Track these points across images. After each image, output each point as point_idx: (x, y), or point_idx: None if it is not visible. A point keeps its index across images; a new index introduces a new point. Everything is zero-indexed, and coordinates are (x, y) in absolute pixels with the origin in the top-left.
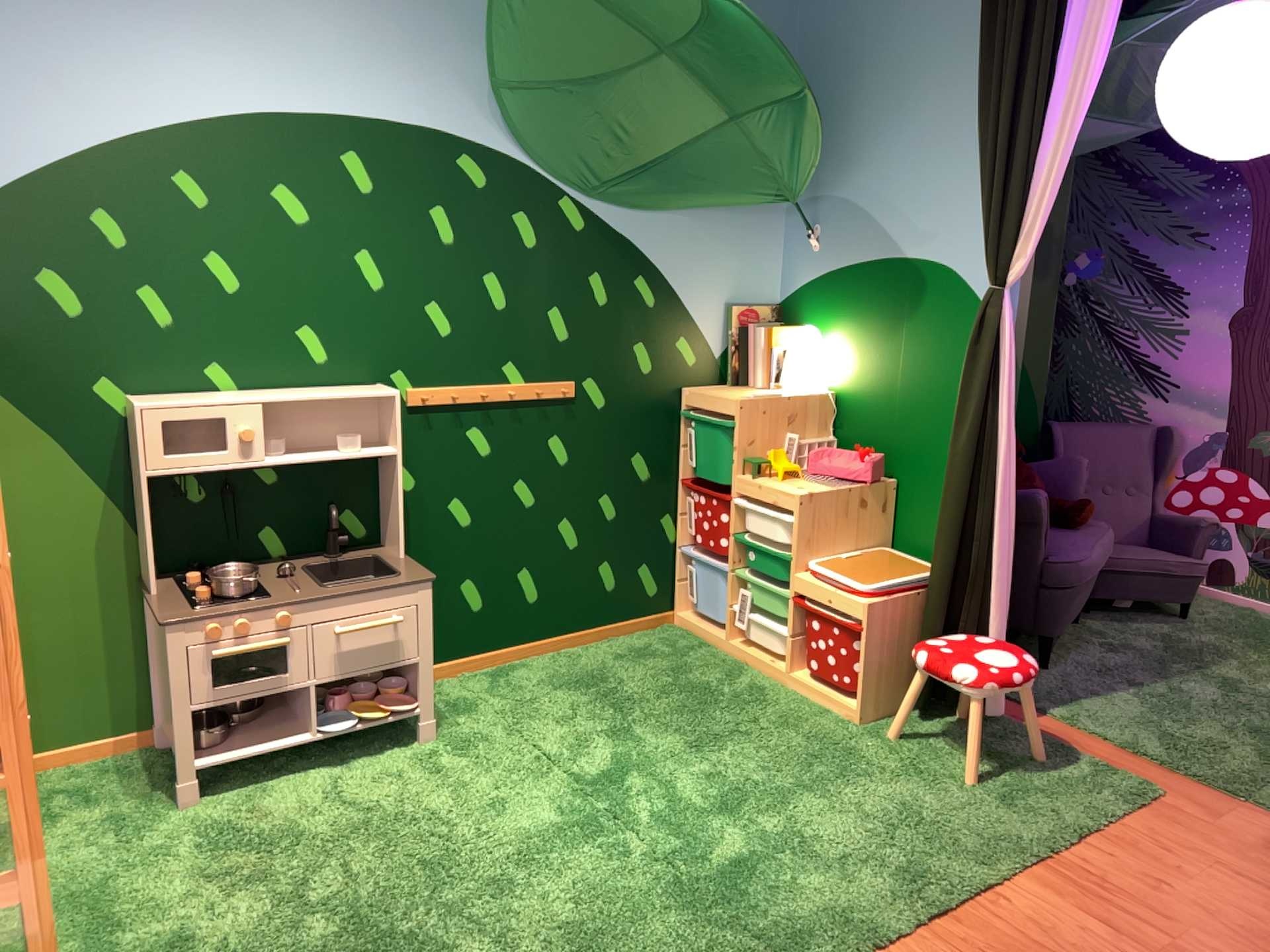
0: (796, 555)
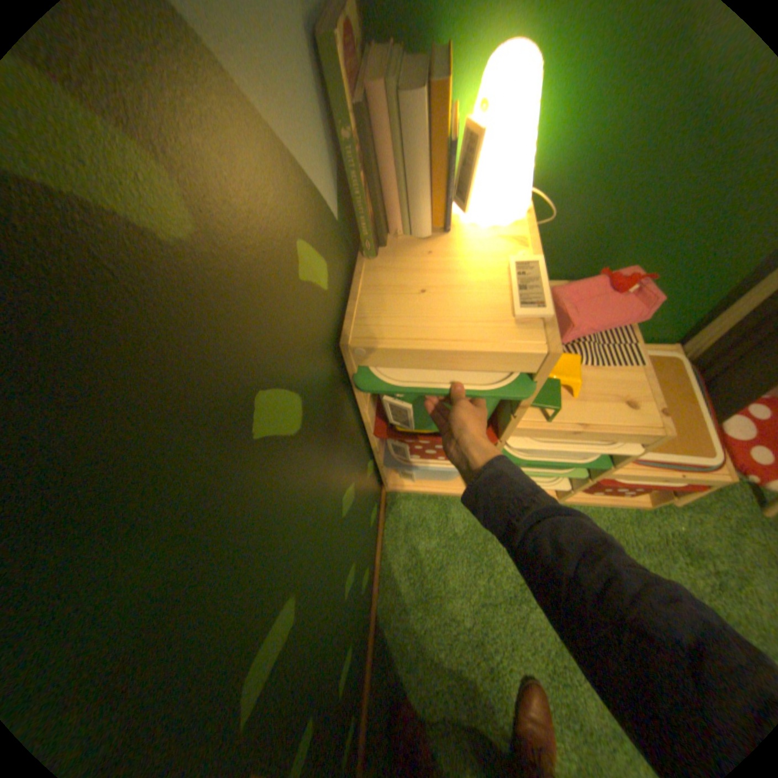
0: (621, 464)
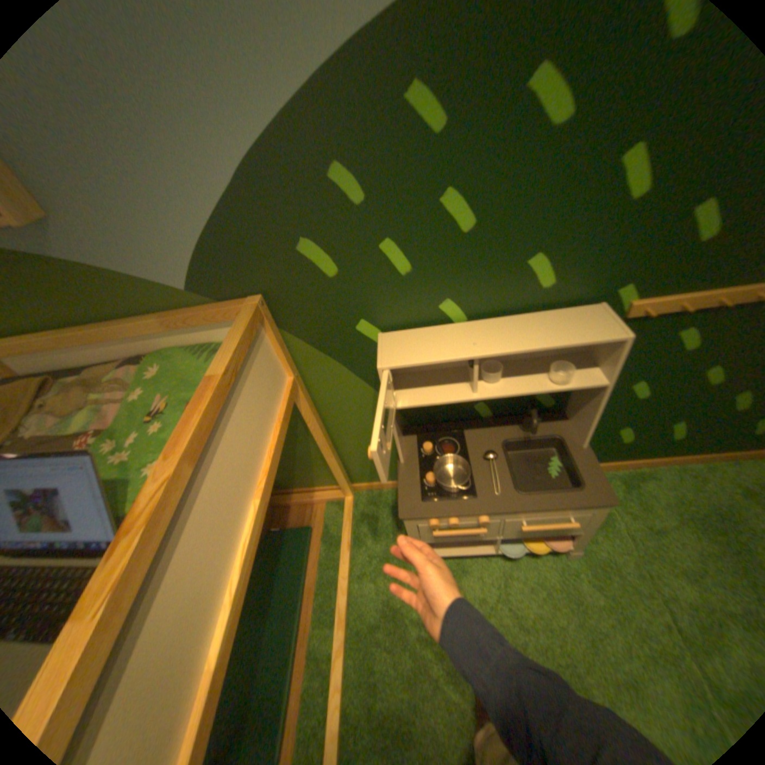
0: None
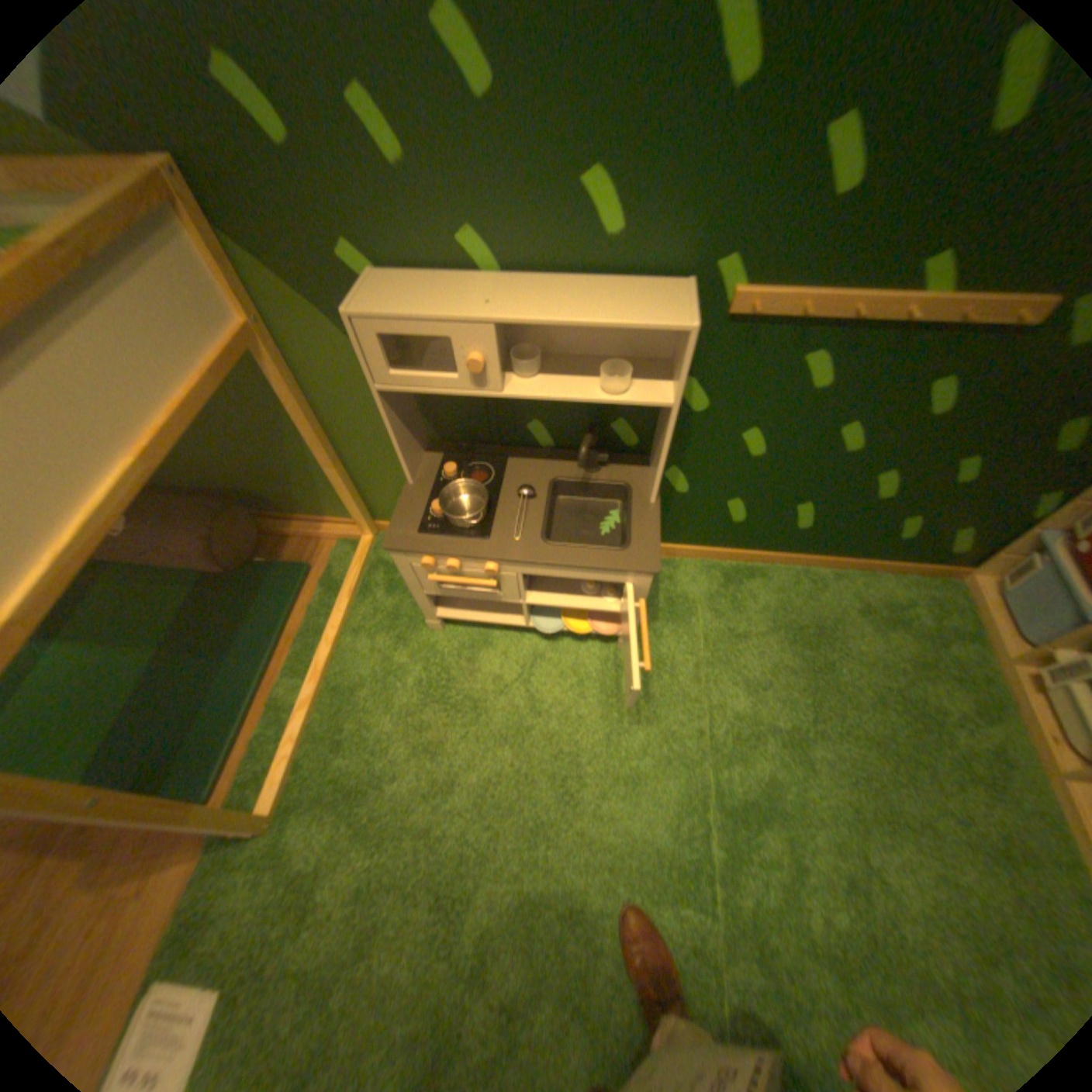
0: None
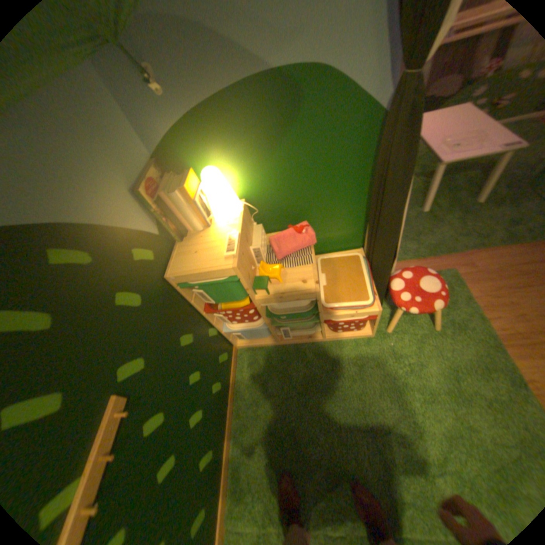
0: (320, 310)
